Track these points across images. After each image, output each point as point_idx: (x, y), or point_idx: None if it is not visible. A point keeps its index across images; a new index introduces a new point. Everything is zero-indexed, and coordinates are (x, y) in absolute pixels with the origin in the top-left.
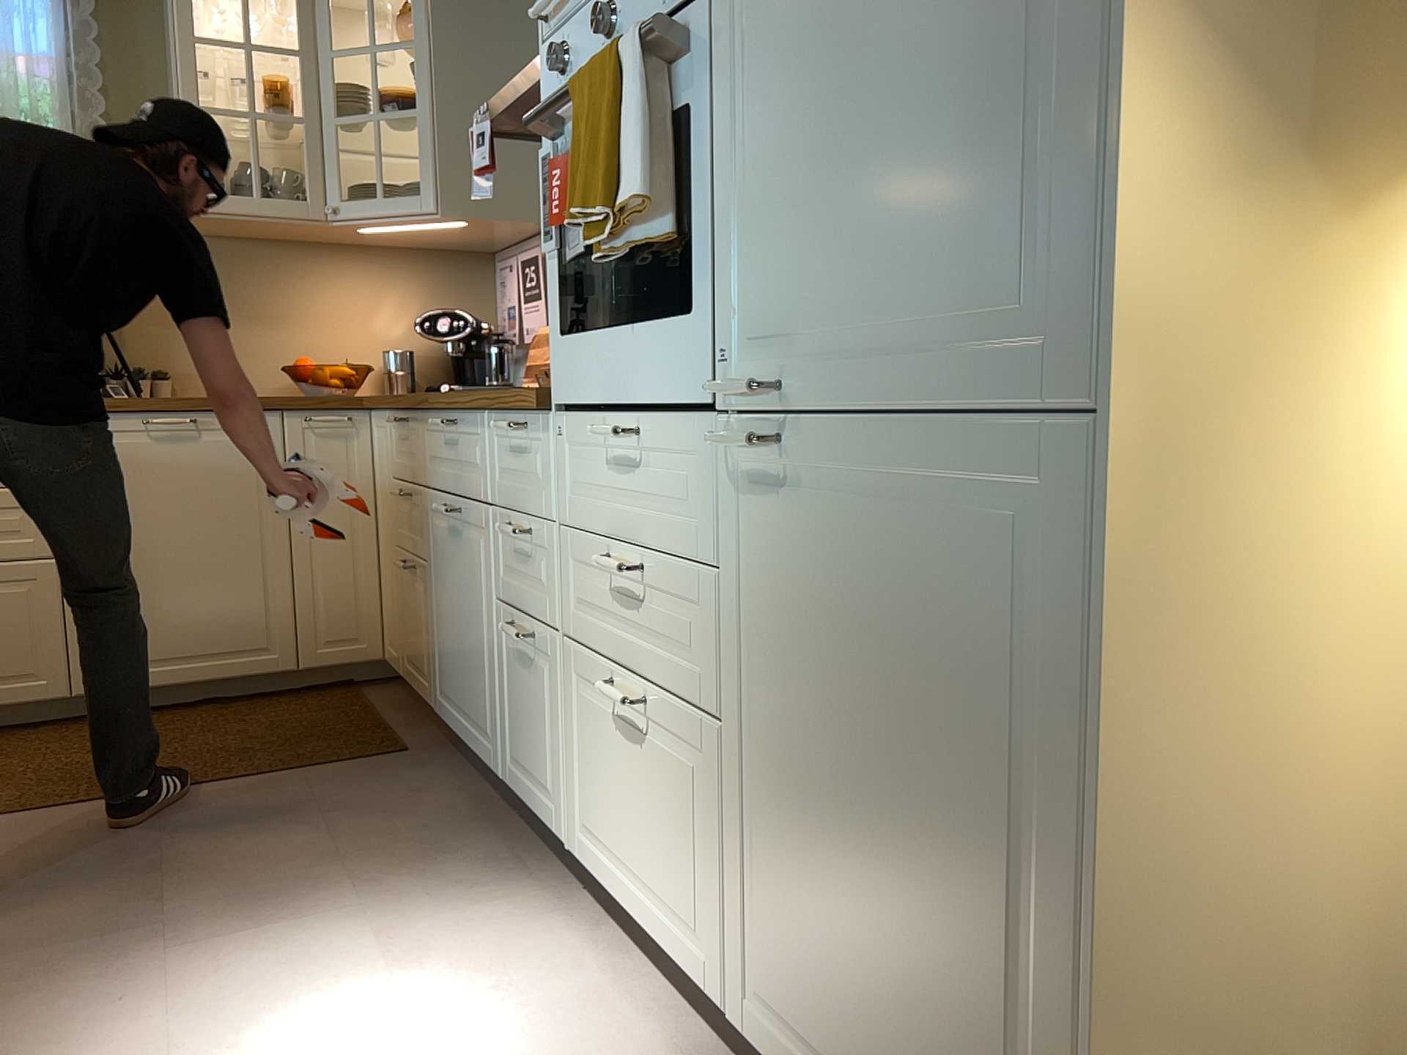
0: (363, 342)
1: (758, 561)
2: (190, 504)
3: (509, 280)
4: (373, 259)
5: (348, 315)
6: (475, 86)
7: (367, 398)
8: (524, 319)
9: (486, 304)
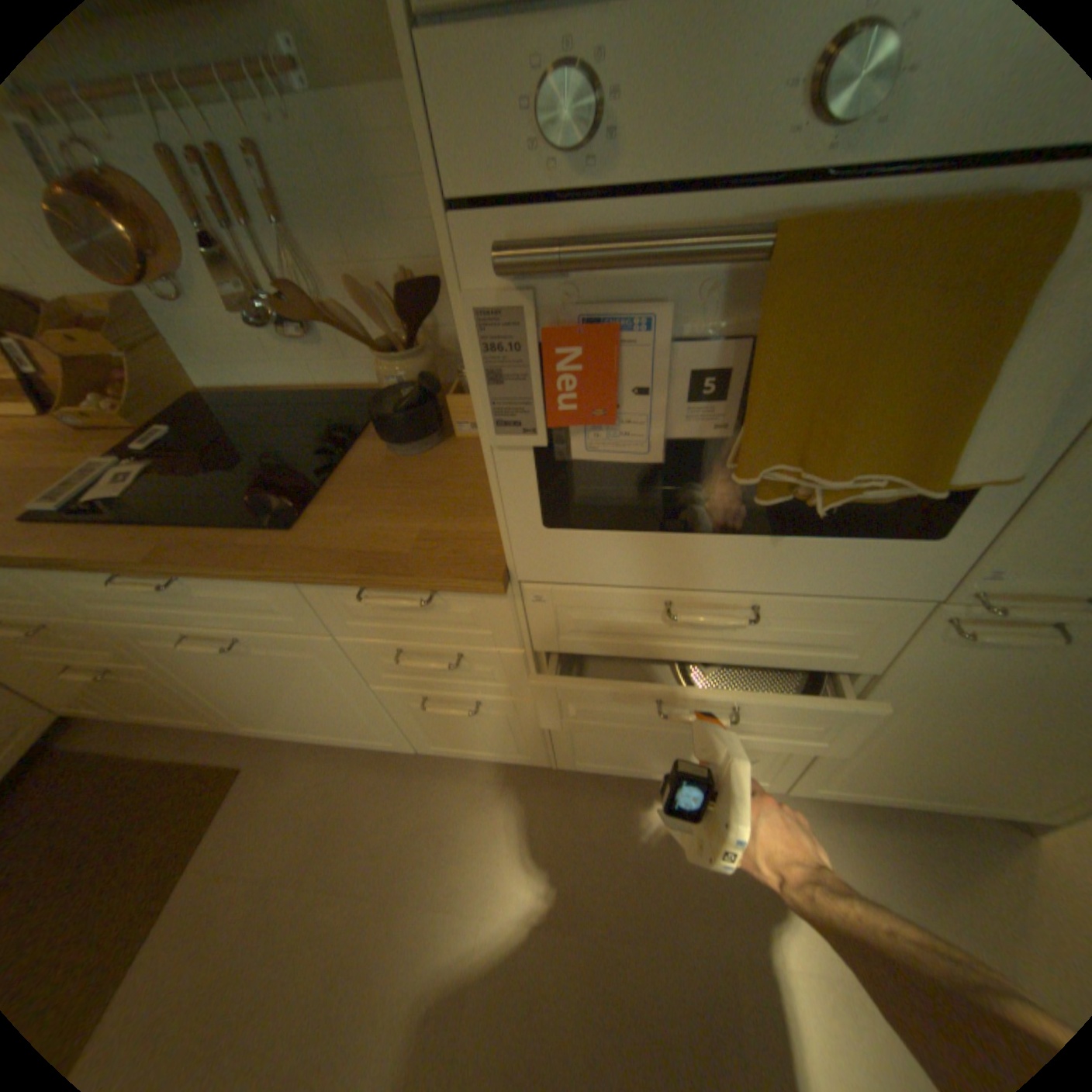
0: None
1: (944, 672)
2: None
3: None
4: None
5: None
6: None
7: None
8: None
9: None
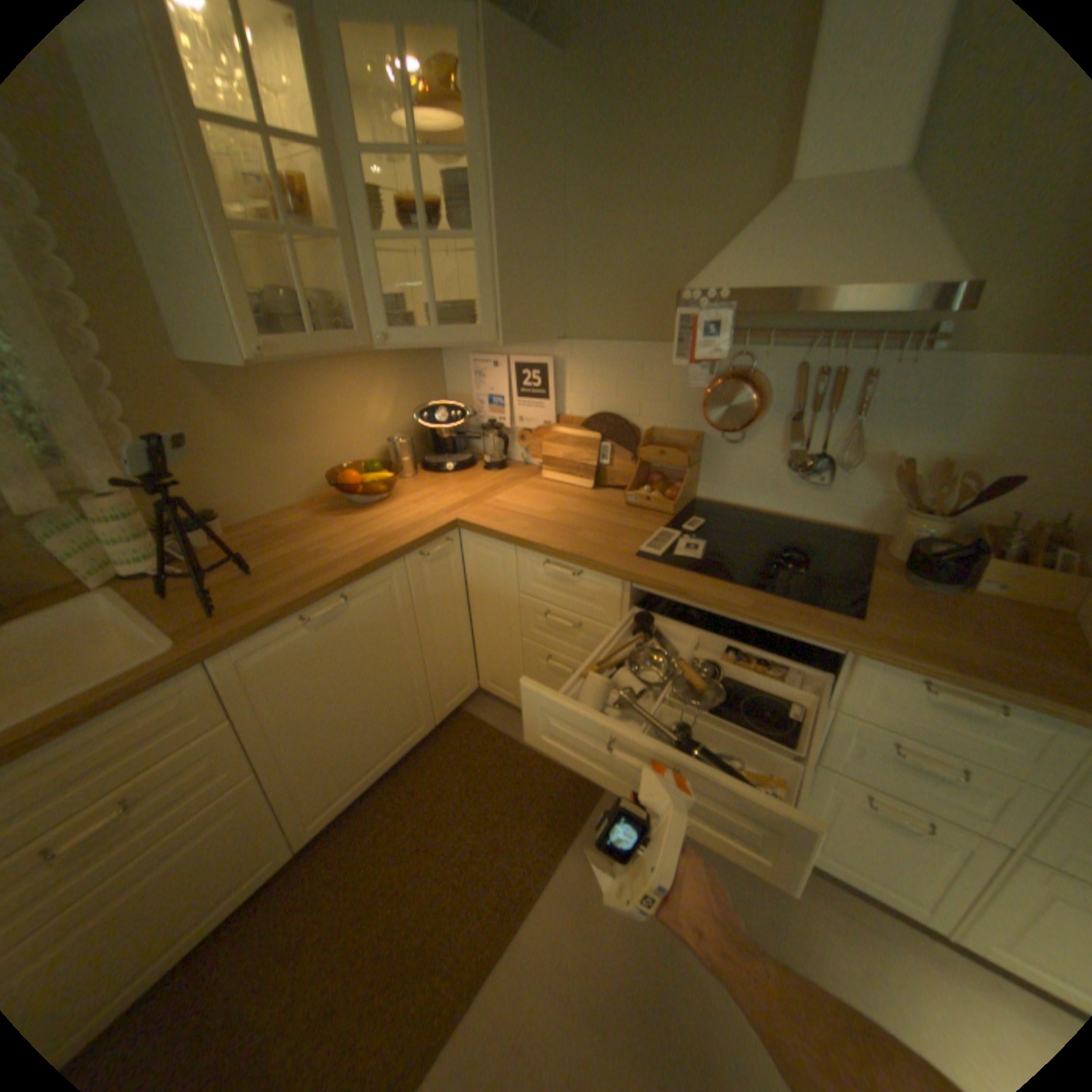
0: (364, 435)
1: None
2: (352, 665)
3: (493, 377)
4: (360, 359)
5: (349, 414)
6: (519, 208)
7: (461, 522)
8: (518, 412)
9: (440, 382)
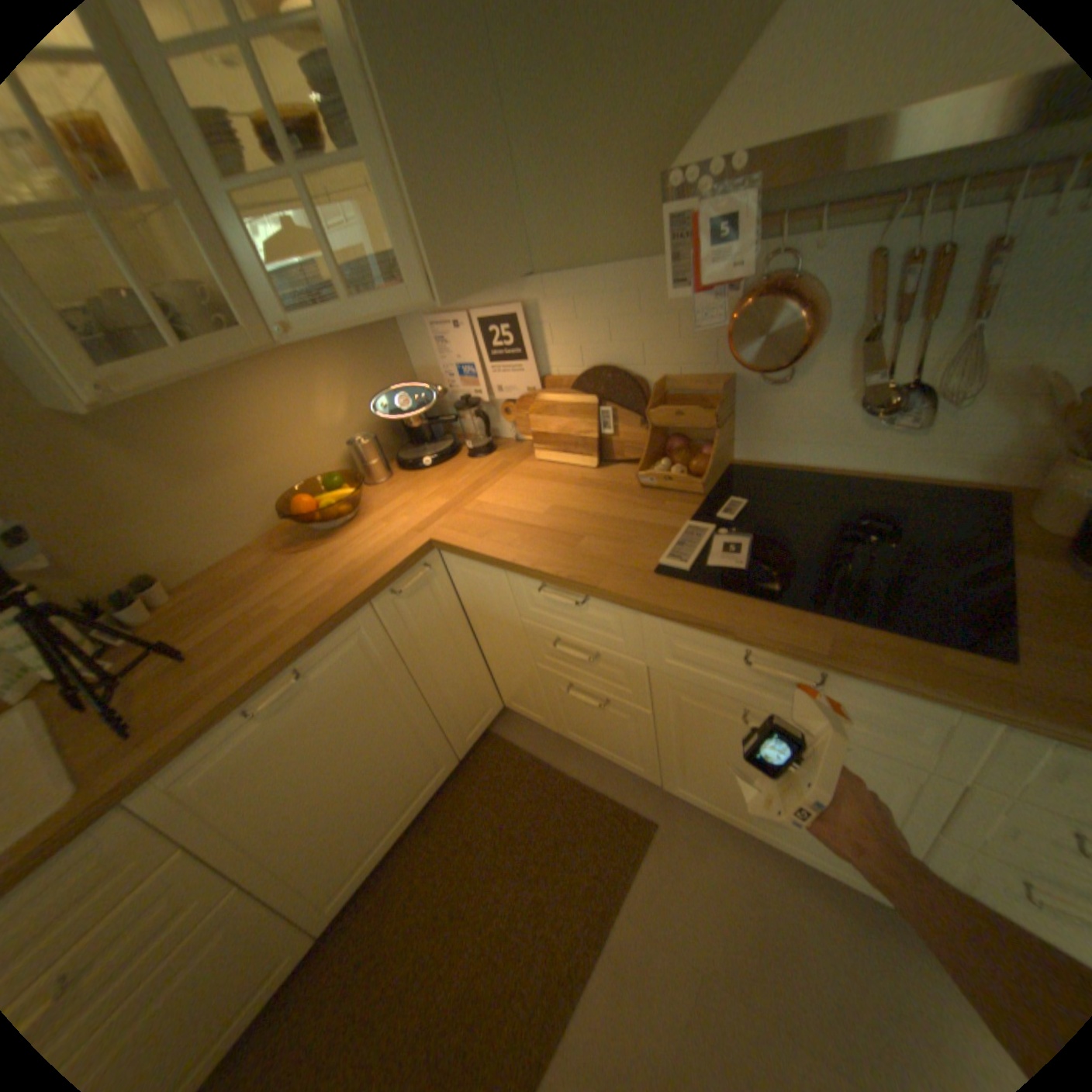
0: (319, 442)
1: None
2: (332, 739)
3: (455, 340)
4: (288, 350)
5: (291, 421)
6: (421, 92)
7: (436, 541)
8: (494, 379)
9: (400, 356)
